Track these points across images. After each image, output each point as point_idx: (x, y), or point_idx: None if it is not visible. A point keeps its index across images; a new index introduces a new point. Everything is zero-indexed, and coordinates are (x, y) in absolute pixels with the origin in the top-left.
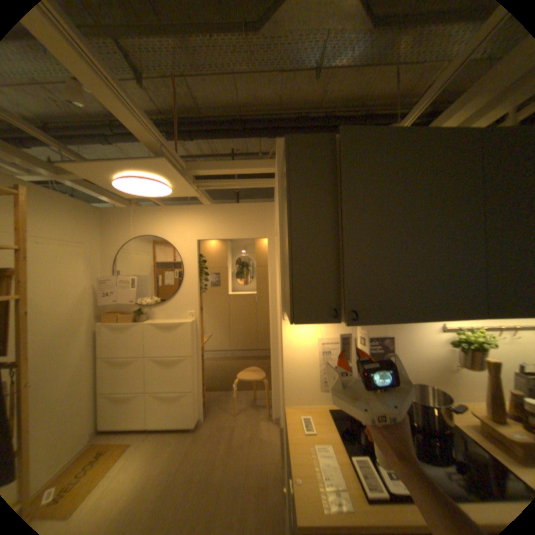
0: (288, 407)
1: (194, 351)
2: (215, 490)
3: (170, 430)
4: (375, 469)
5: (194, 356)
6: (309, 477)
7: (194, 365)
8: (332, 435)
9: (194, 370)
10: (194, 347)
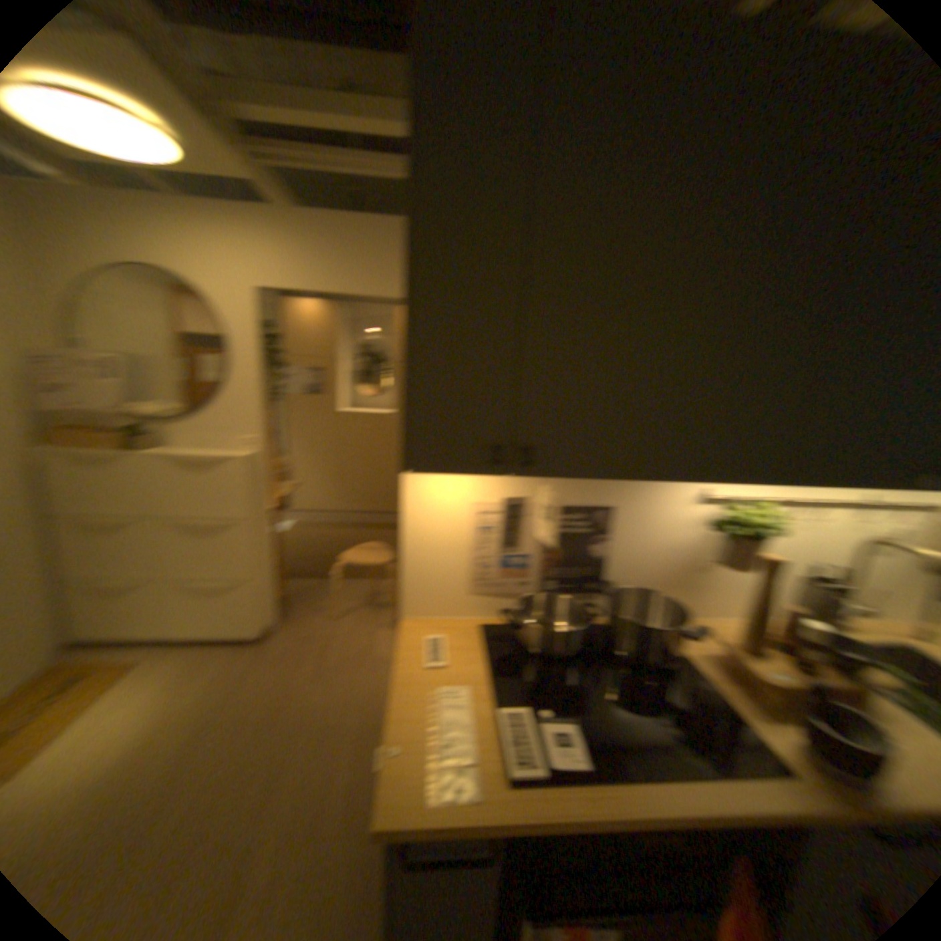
0: (411, 617)
1: (262, 510)
2: (293, 730)
3: (223, 638)
4: (538, 727)
5: (263, 518)
6: (417, 741)
7: (264, 534)
8: (479, 667)
9: (264, 542)
10: (262, 502)
